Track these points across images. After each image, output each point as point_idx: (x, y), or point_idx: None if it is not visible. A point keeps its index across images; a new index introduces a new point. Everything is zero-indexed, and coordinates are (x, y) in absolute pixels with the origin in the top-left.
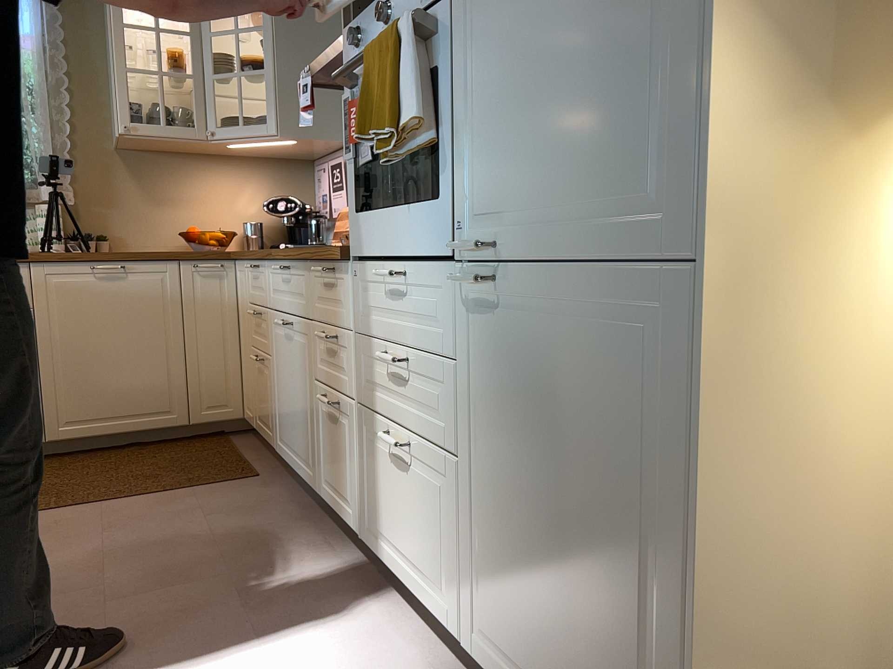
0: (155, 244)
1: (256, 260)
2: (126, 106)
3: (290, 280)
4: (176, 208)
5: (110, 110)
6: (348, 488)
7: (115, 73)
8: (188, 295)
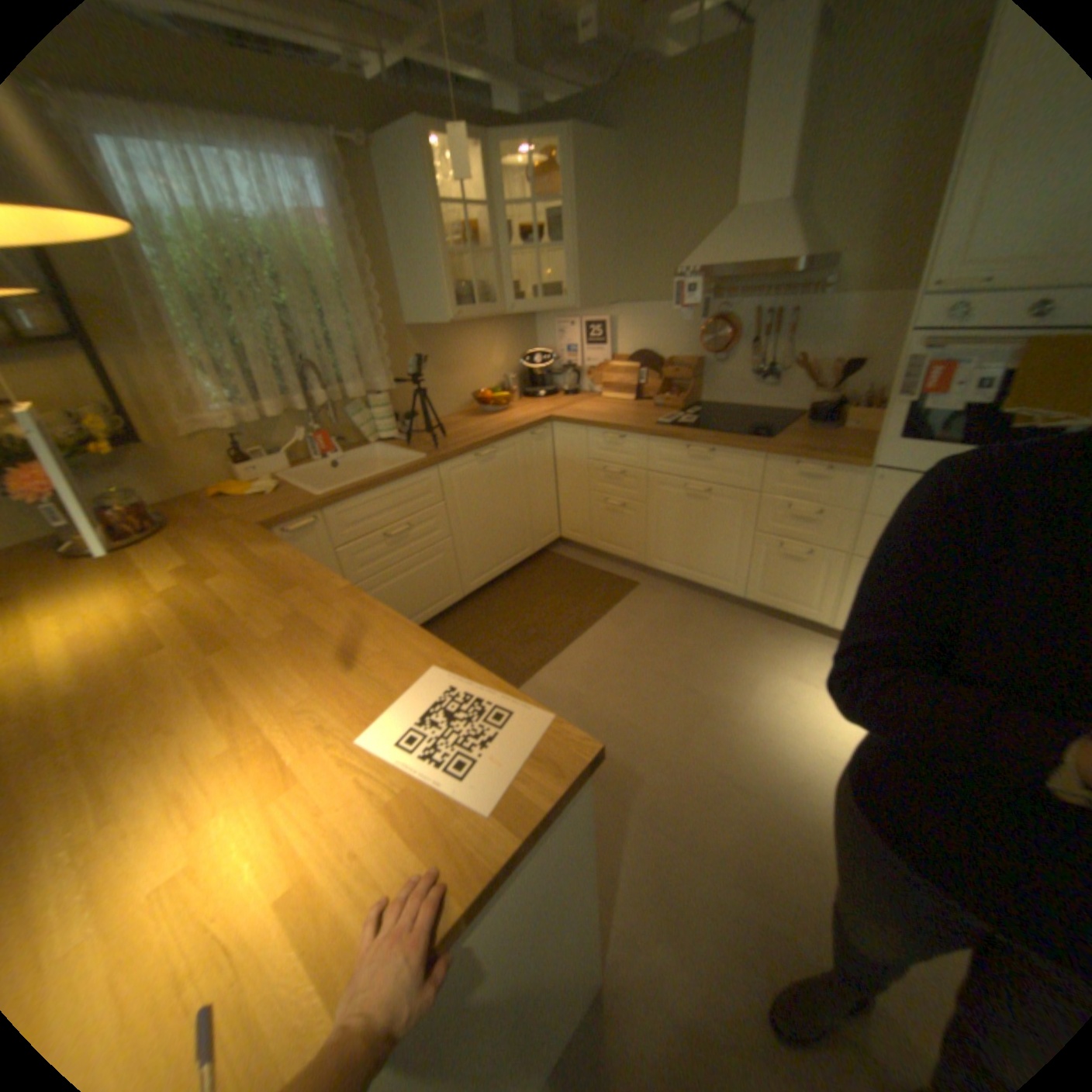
0: (443, 411)
1: (625, 434)
2: (448, 293)
3: (711, 459)
4: (452, 374)
5: (393, 287)
6: (812, 598)
7: (437, 258)
8: (527, 460)
